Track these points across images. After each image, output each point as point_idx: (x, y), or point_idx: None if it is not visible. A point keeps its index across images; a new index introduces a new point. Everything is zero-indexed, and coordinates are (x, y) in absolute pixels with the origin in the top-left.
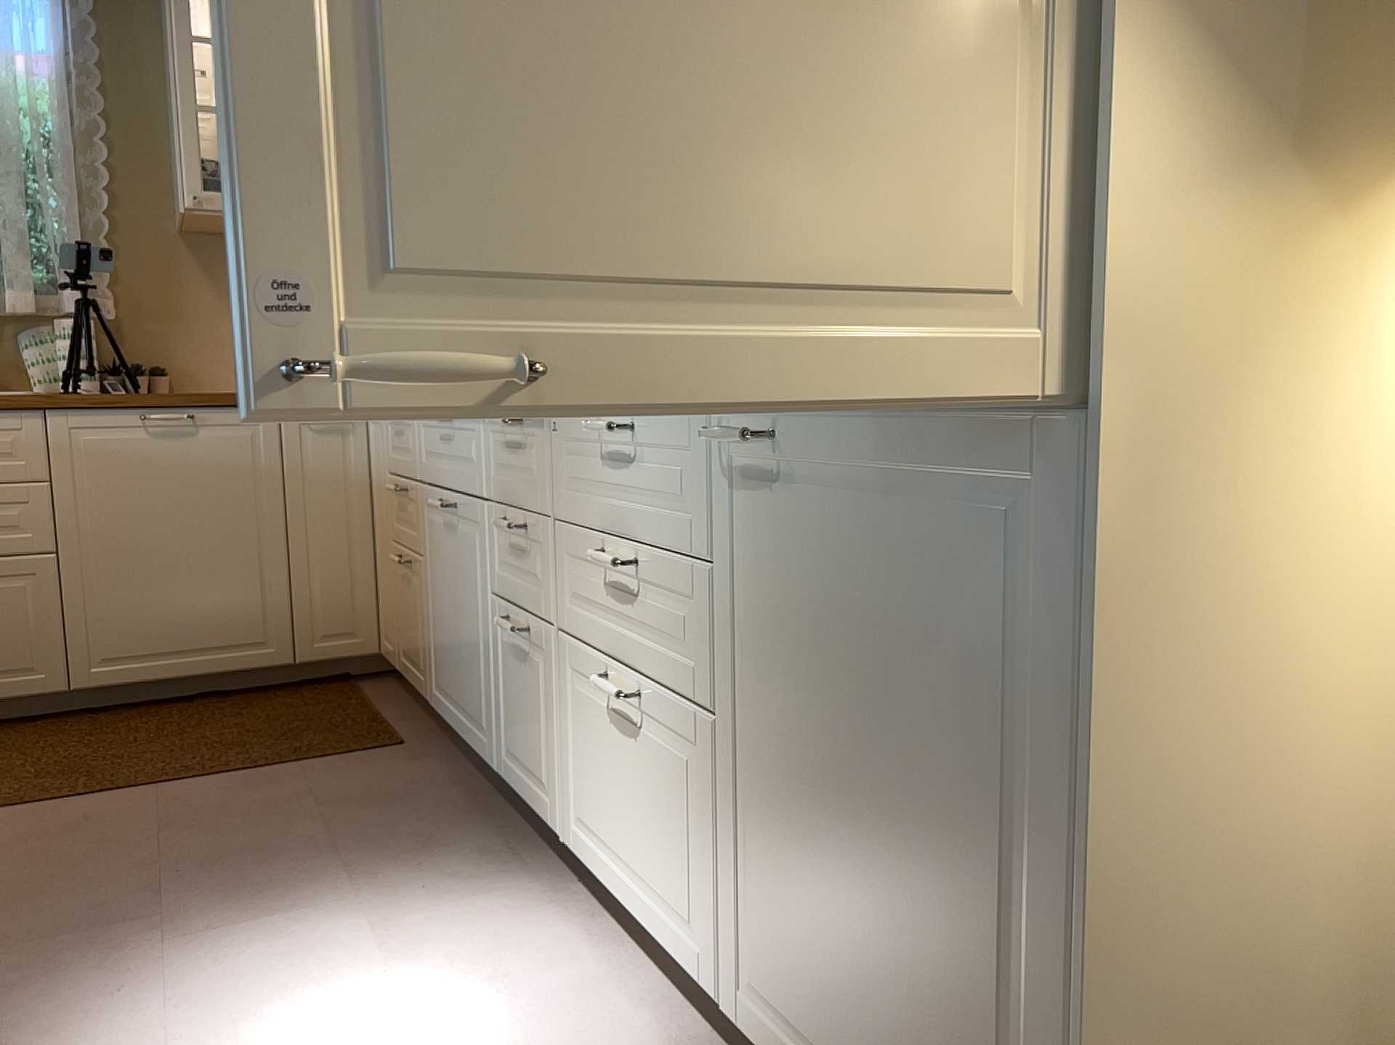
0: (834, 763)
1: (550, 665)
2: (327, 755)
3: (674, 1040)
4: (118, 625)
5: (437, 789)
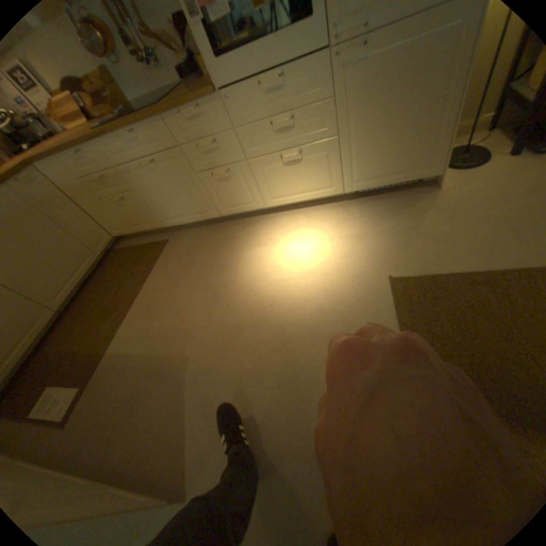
0: (384, 117)
1: (244, 171)
2: (159, 255)
3: (328, 209)
4: (45, 286)
5: (200, 235)
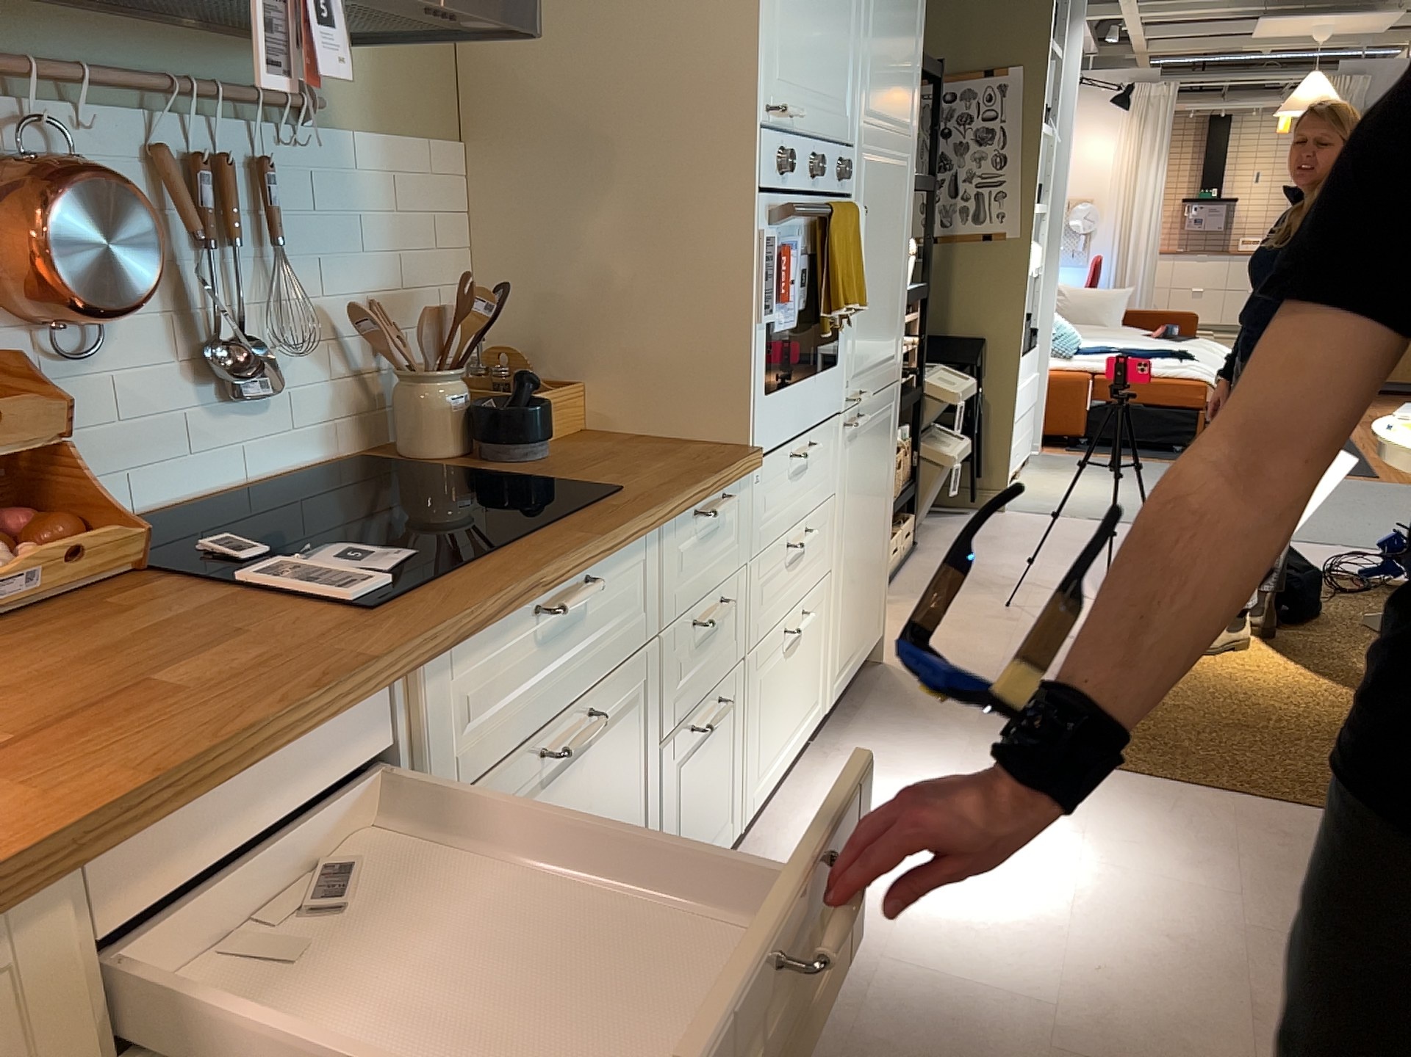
0: (861, 533)
1: (737, 699)
2: None
3: (815, 772)
4: None
5: None
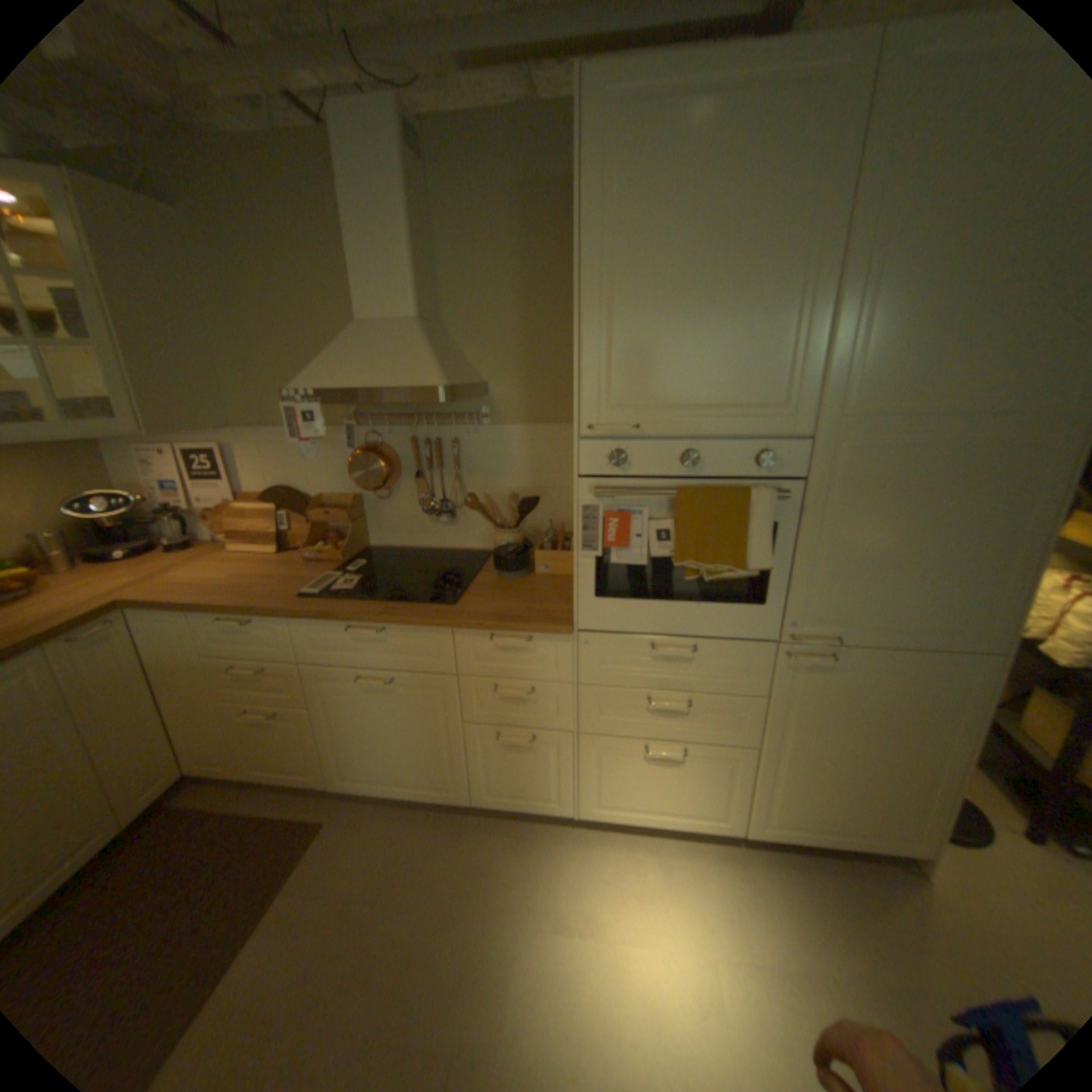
0: (845, 750)
1: (563, 749)
2: (289, 871)
3: (706, 859)
4: None
5: (407, 836)
